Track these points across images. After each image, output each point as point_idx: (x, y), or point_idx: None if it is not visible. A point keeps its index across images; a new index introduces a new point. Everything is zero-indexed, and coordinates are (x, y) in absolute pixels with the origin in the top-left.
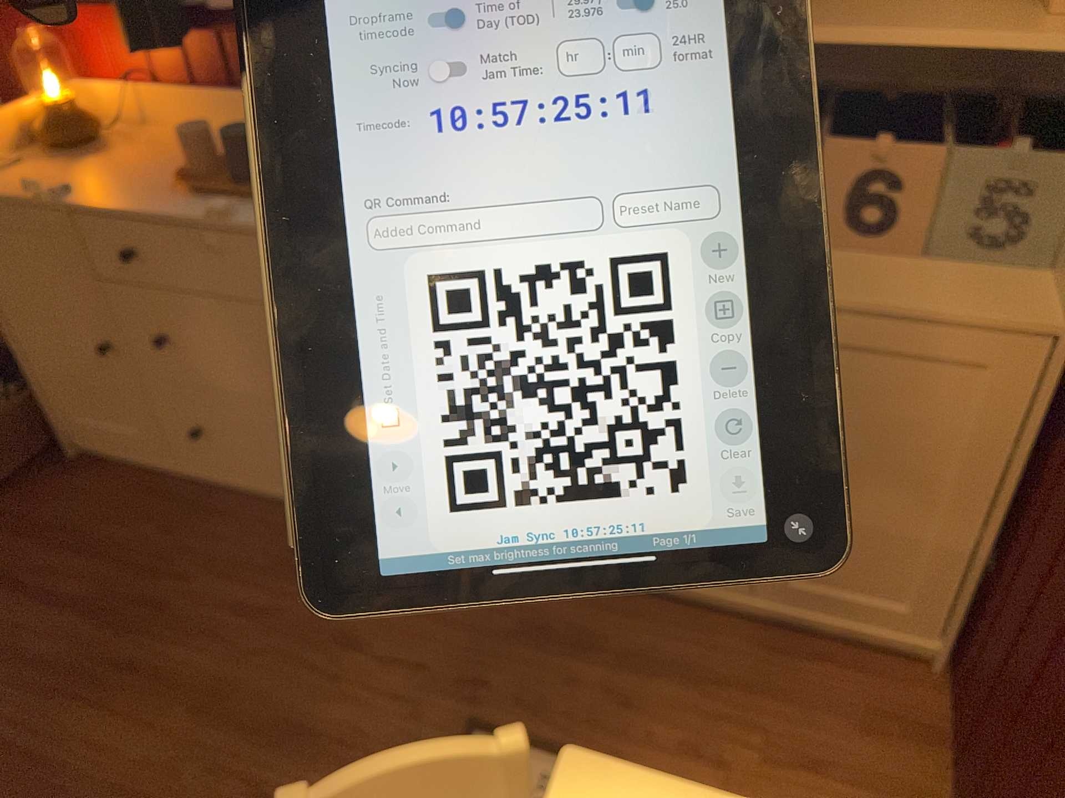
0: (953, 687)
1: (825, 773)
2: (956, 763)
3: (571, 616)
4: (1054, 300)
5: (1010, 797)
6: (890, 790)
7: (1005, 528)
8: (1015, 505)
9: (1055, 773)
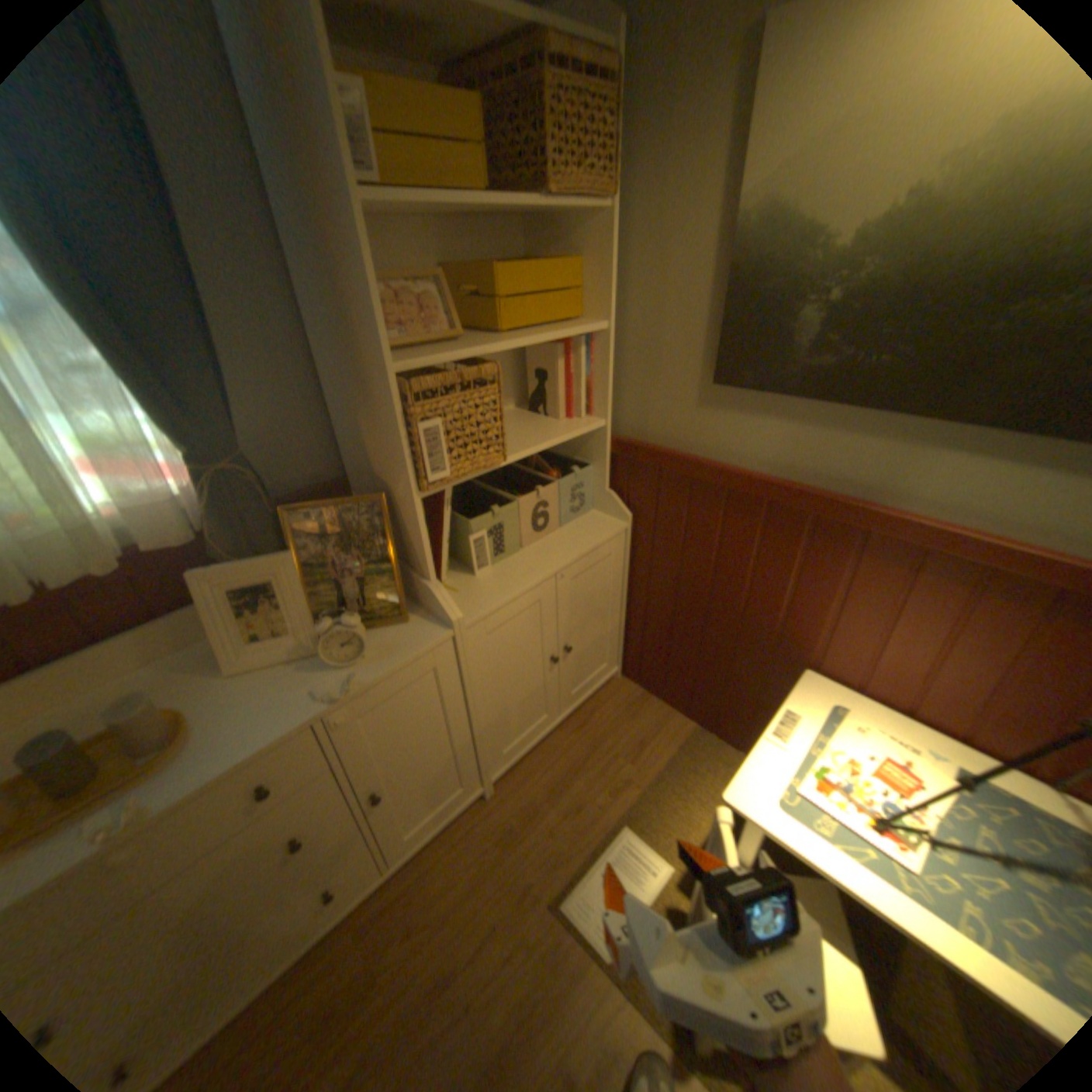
0: (633, 677)
1: (648, 745)
2: (664, 697)
3: (510, 813)
4: (613, 517)
5: (721, 679)
6: (662, 727)
7: (628, 606)
8: (629, 595)
9: (746, 654)
